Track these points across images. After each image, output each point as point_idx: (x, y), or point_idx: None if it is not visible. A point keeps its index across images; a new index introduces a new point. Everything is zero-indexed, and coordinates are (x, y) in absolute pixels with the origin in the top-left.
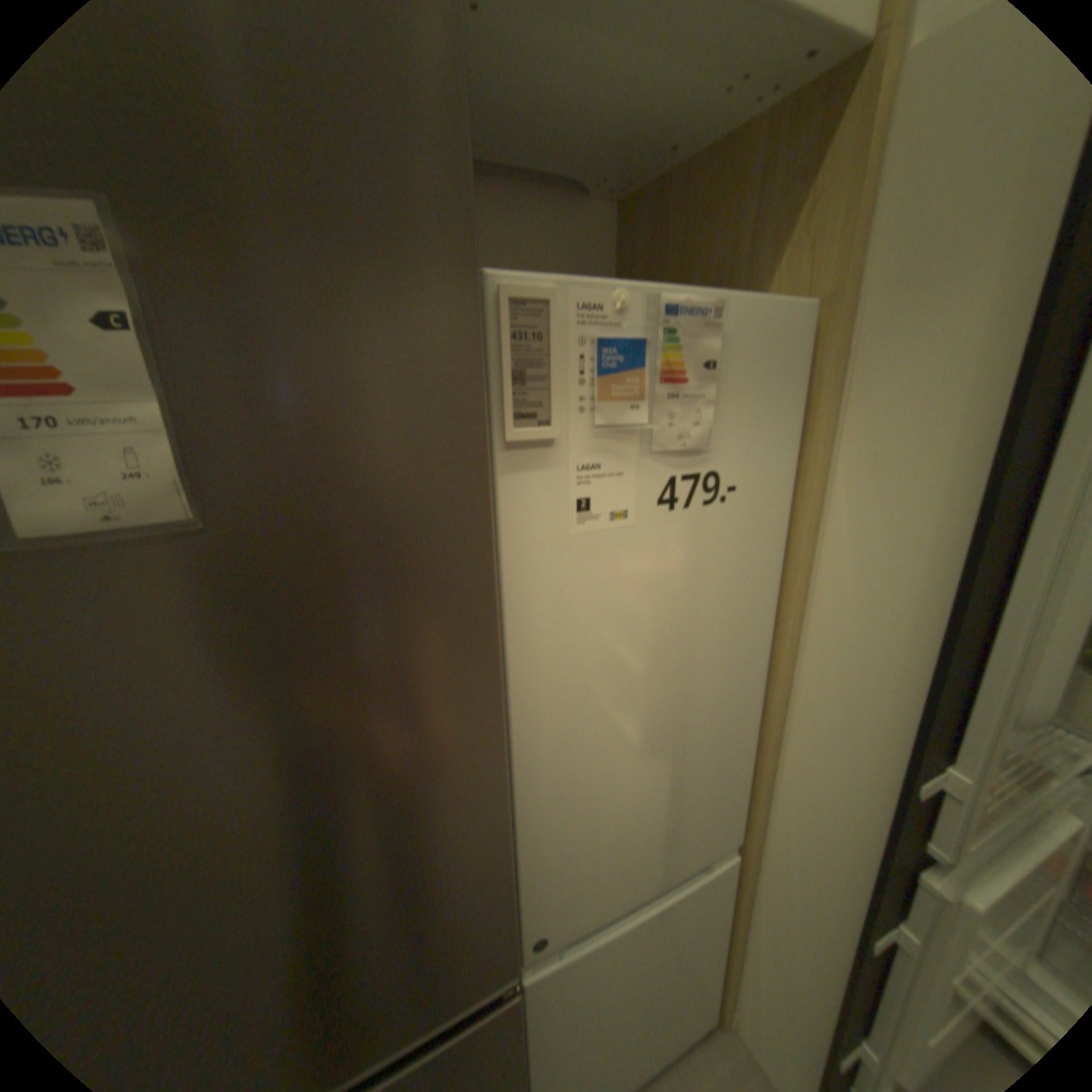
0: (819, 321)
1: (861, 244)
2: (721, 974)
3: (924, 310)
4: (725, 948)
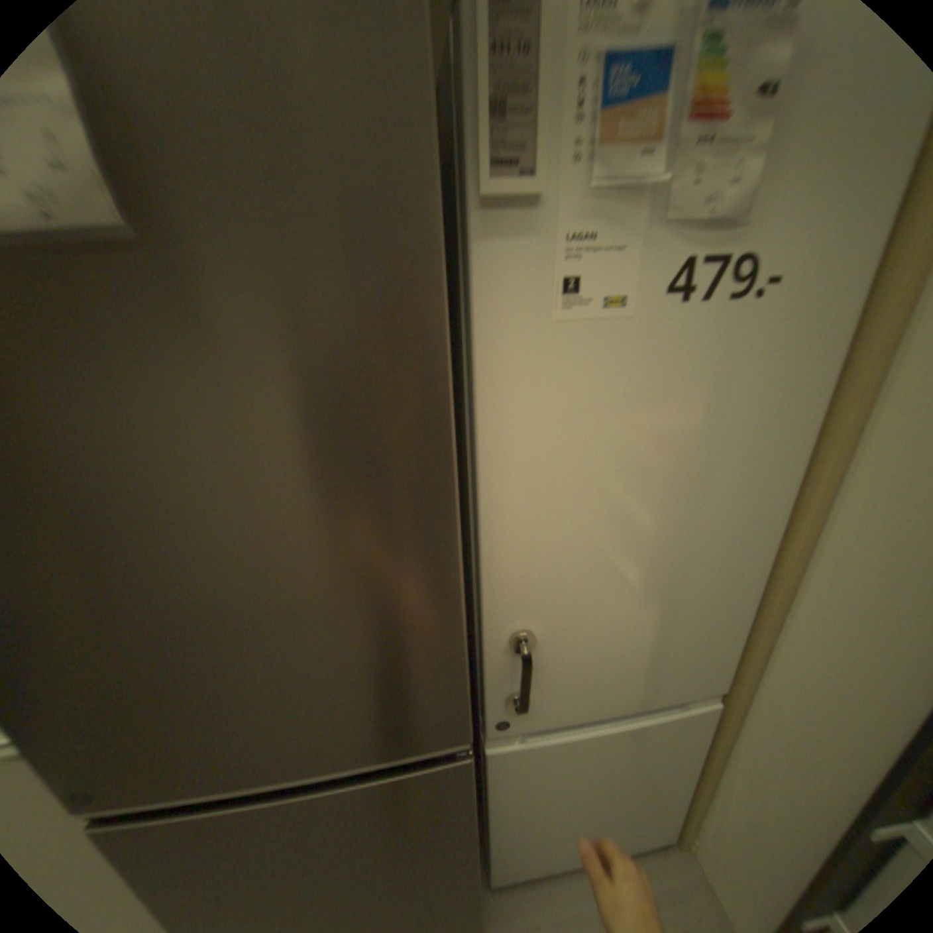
0: None
1: None
2: (687, 802)
3: None
4: (695, 781)
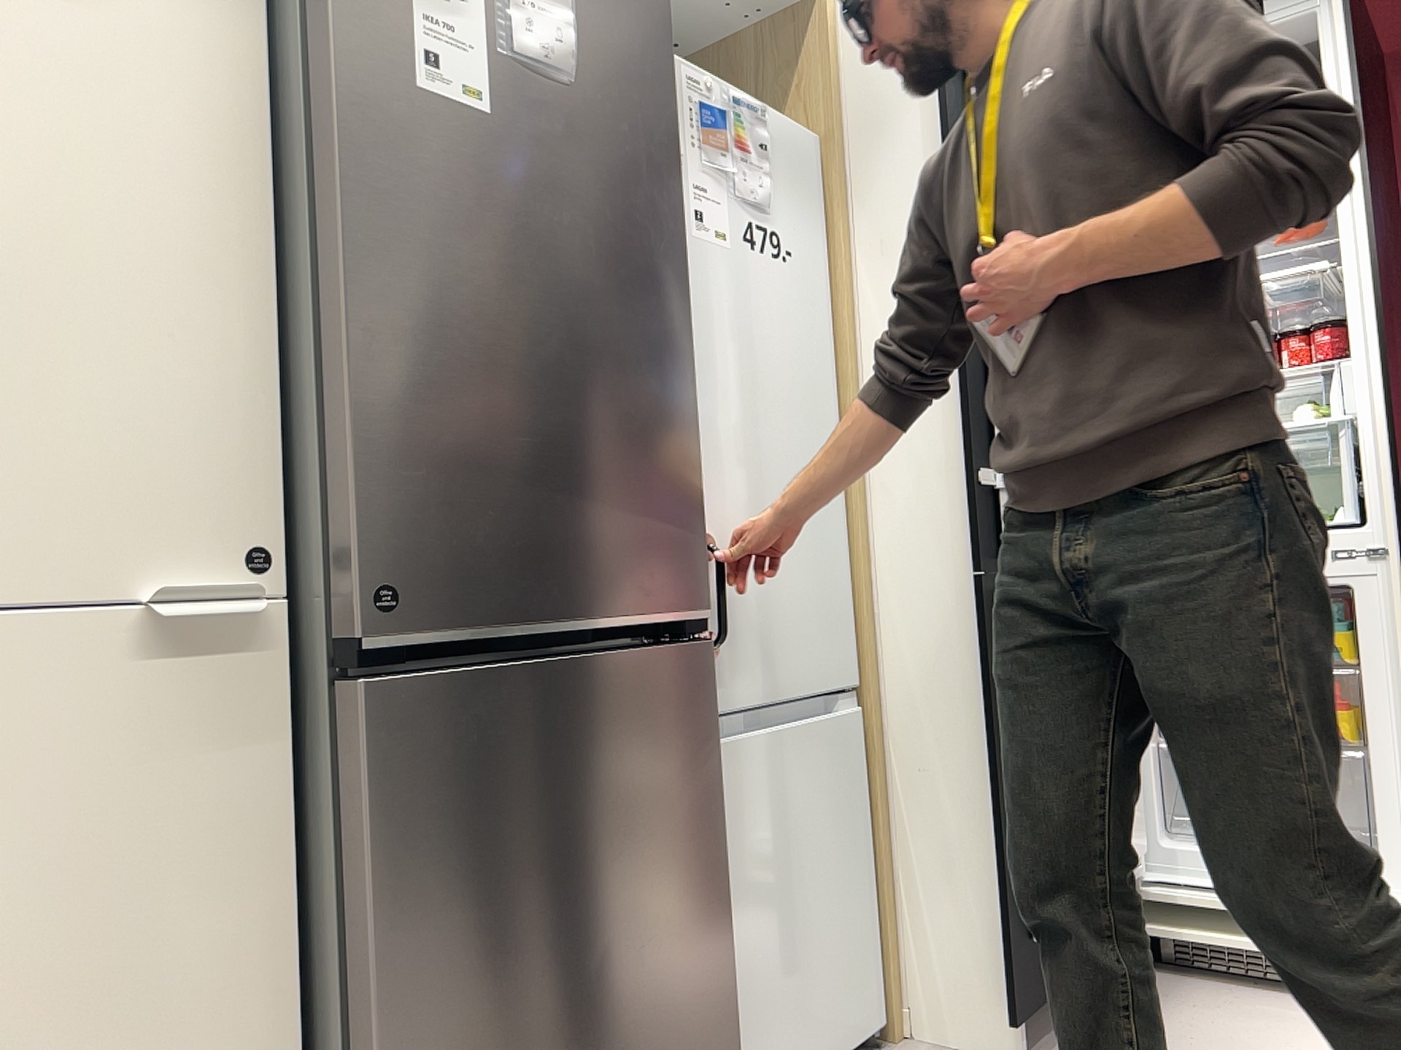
0: (822, 156)
1: (839, 105)
2: (877, 930)
3: (887, 141)
4: (873, 877)
